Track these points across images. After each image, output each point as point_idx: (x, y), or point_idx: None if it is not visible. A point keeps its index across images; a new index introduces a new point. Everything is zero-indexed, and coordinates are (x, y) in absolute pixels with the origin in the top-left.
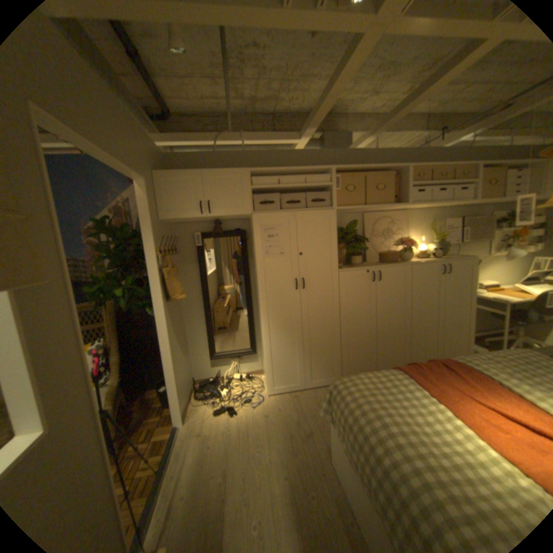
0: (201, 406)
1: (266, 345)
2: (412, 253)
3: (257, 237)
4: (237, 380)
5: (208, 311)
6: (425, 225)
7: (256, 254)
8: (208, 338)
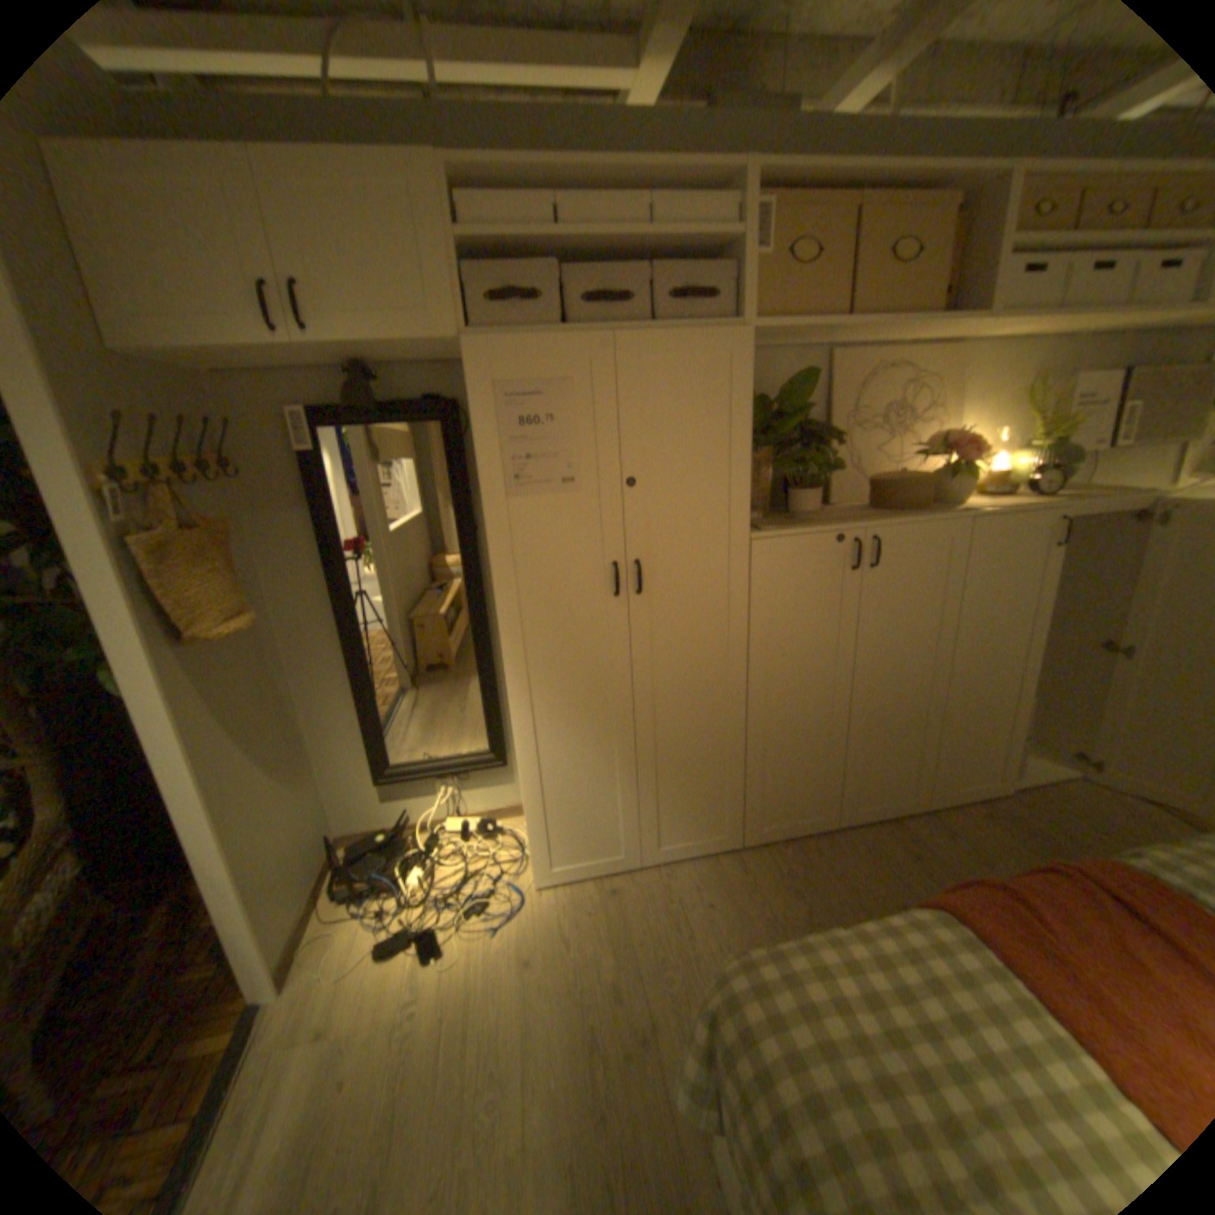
0: (341, 929)
1: (526, 761)
2: (976, 479)
3: (482, 424)
4: (456, 836)
5: (355, 654)
6: (1012, 393)
7: (482, 481)
8: (364, 728)
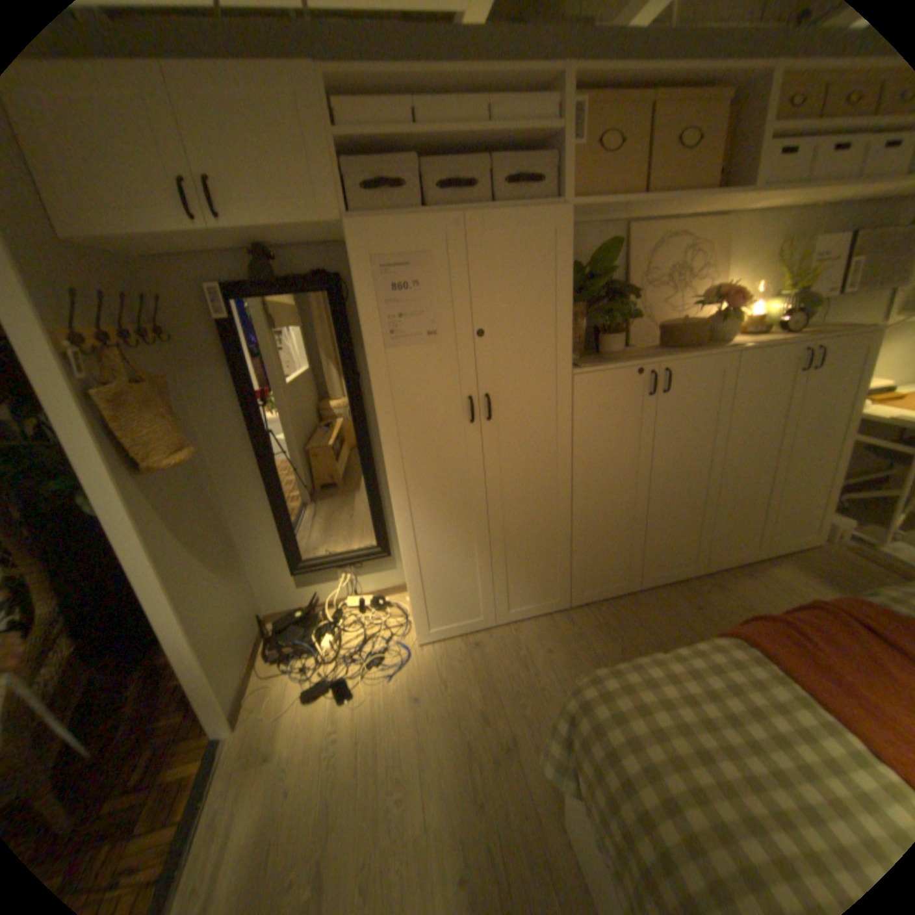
0: (275, 682)
1: (407, 551)
2: (742, 321)
3: (363, 290)
4: (355, 610)
5: (270, 477)
6: (766, 254)
7: (364, 336)
8: (280, 533)
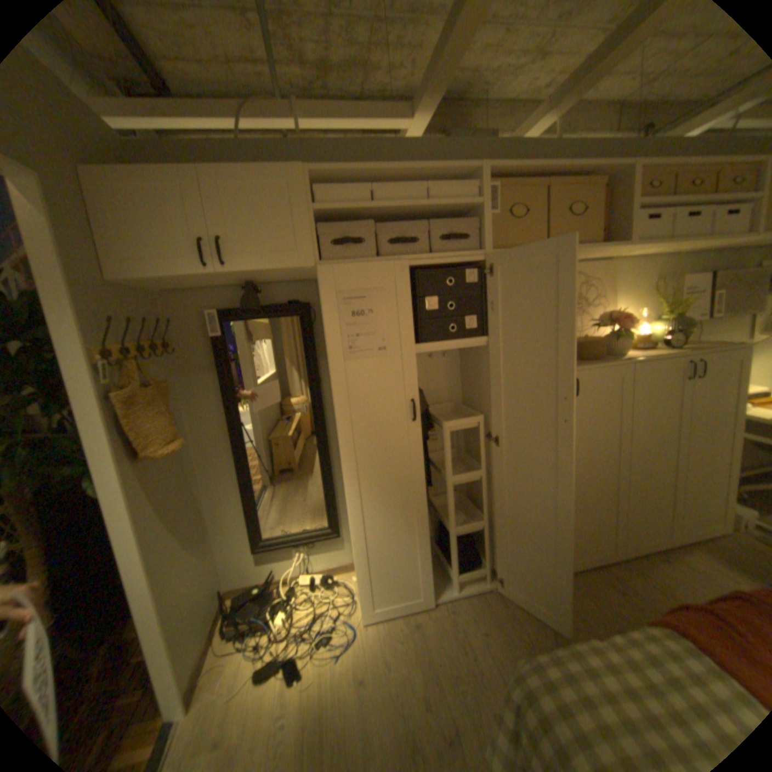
0: (229, 661)
1: (356, 534)
2: (632, 340)
3: (329, 316)
4: (305, 589)
5: (241, 464)
6: (644, 288)
7: (328, 351)
8: (245, 514)
